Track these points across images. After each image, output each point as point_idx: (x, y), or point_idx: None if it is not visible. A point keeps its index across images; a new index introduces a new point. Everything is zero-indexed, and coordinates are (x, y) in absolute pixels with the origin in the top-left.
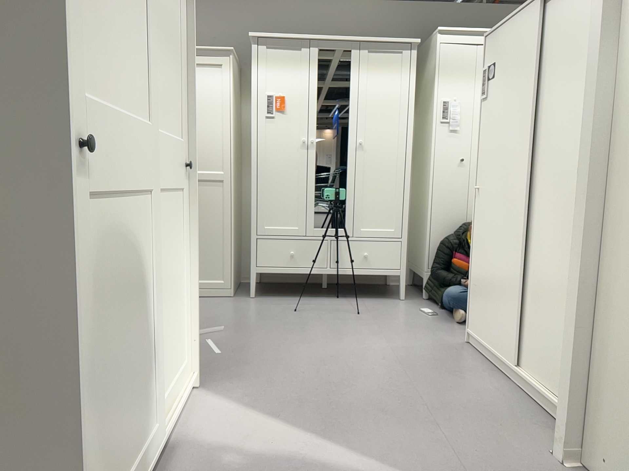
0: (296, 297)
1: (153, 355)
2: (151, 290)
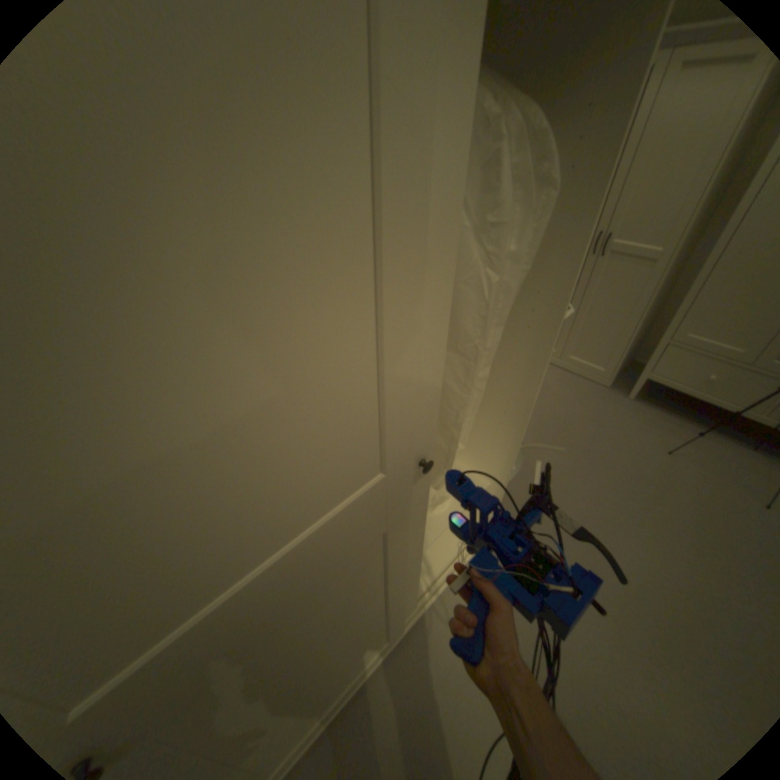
0: (691, 419)
1: (391, 612)
2: (390, 585)
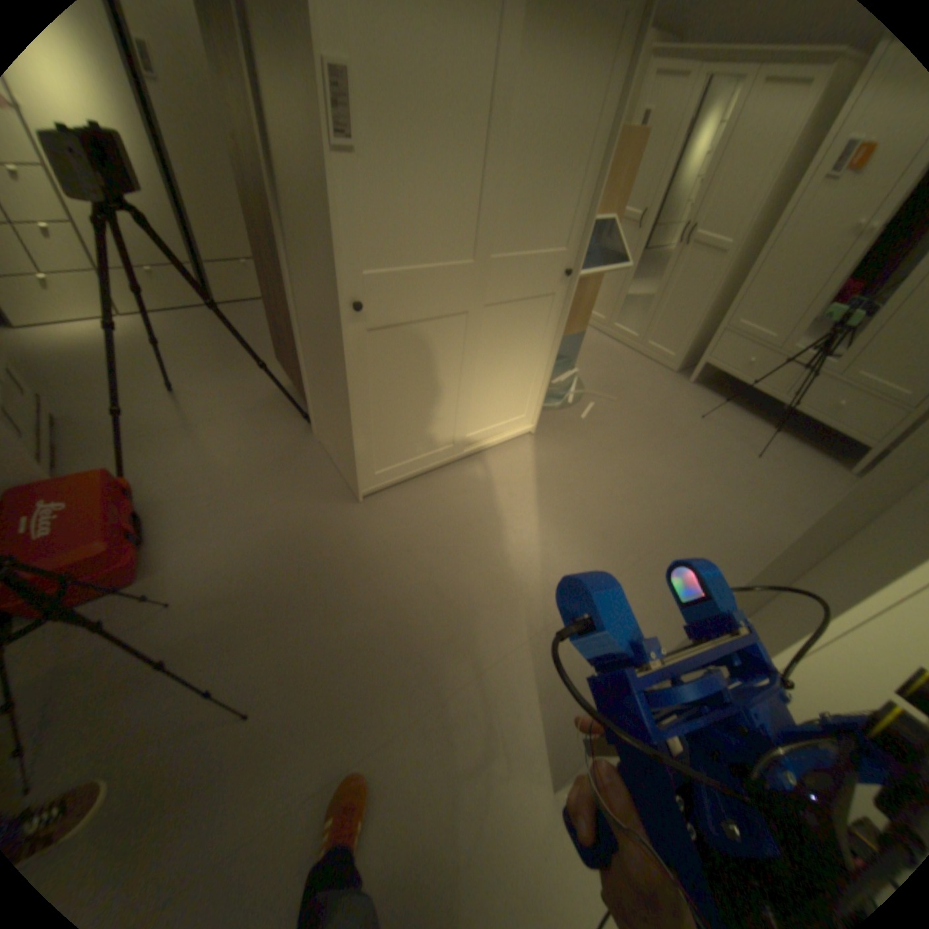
0: (736, 402)
1: (461, 407)
2: (465, 372)
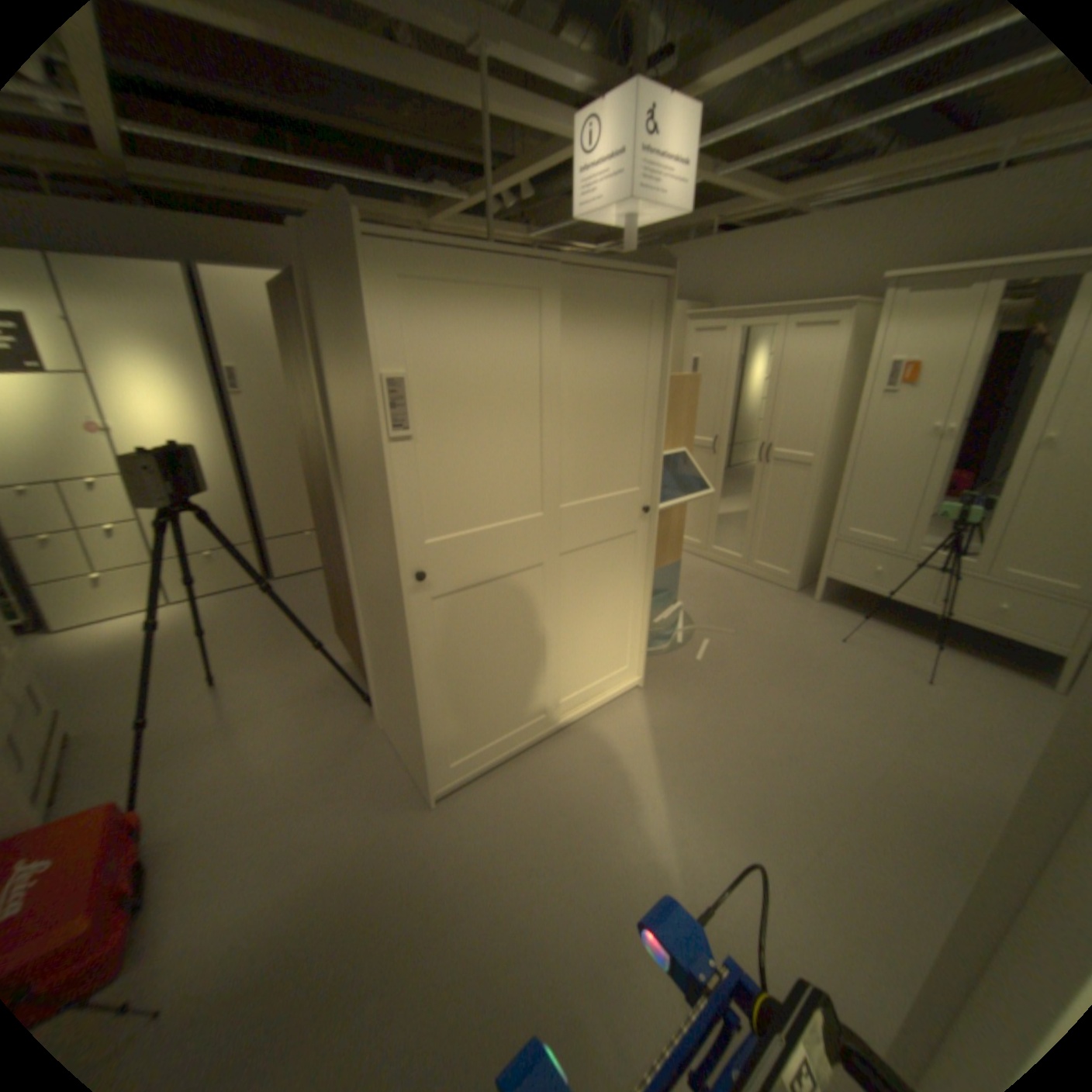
0: (878, 619)
1: (549, 668)
2: (548, 627)
